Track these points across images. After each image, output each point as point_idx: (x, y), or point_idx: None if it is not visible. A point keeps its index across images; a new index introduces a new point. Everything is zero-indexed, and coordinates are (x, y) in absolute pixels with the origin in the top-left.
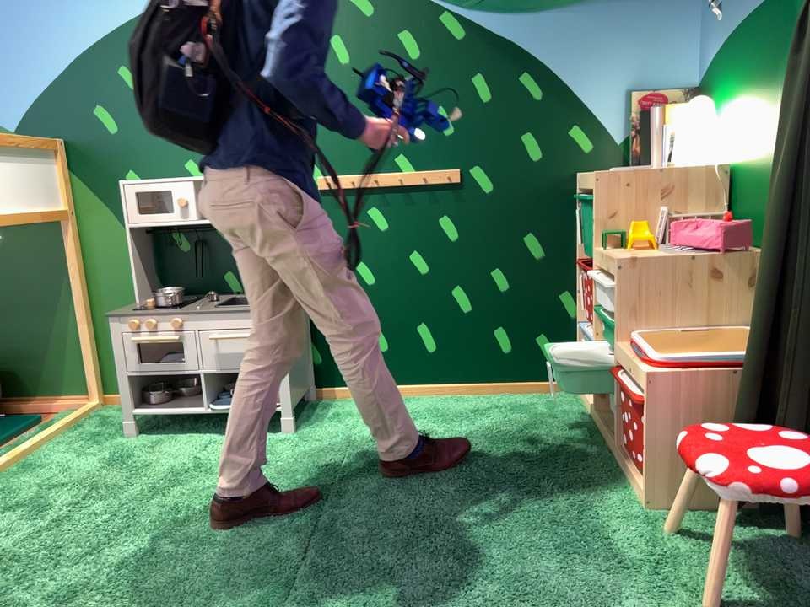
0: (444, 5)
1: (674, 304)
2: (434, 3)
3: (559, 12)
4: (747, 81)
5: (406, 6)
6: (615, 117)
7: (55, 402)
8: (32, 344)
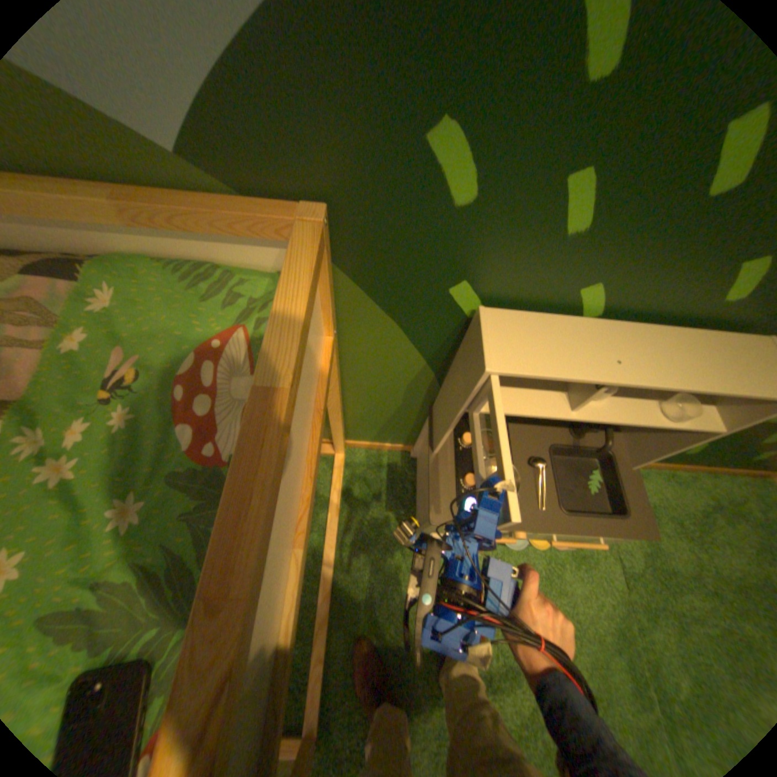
0: None
1: None
2: None
3: None
4: None
5: None
6: None
7: None
8: None
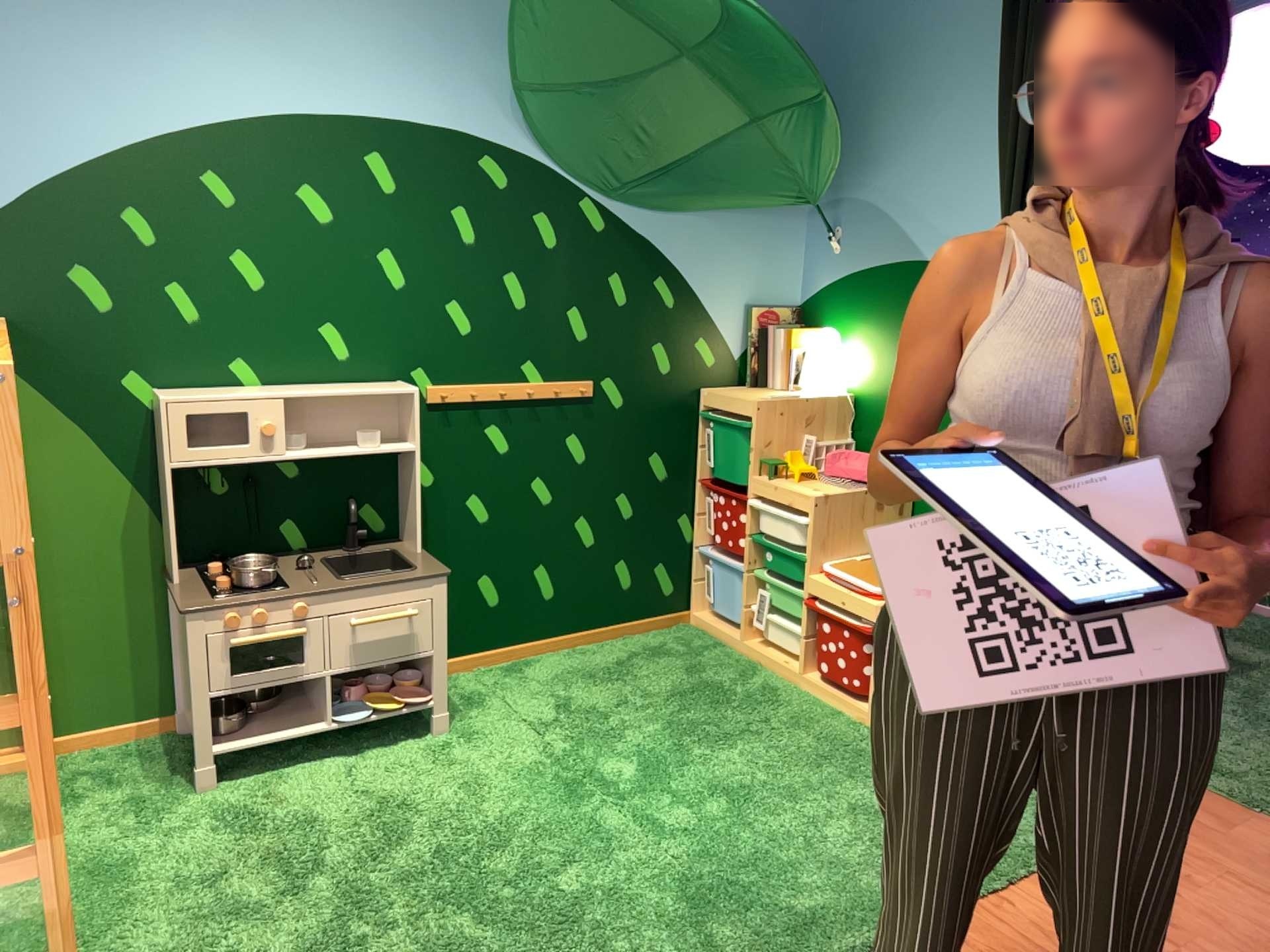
0: (586, 195)
1: (846, 534)
2: (577, 192)
3: (693, 220)
4: (872, 327)
5: (547, 190)
6: (733, 333)
7: None
8: None
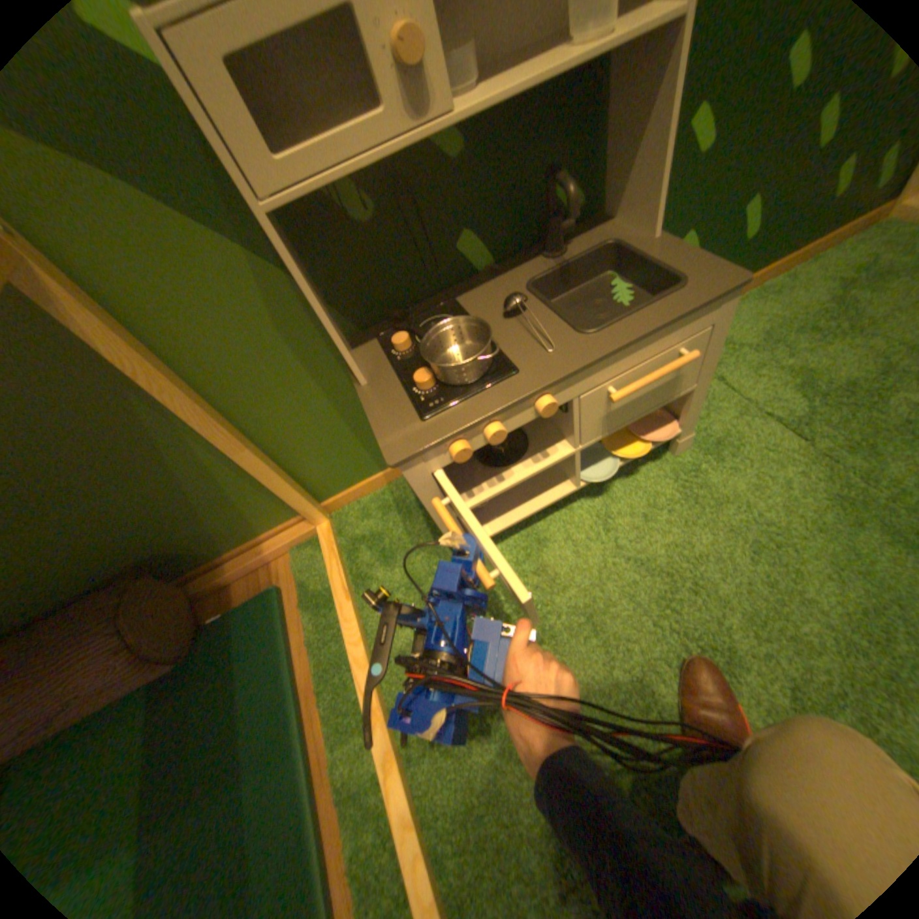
0: None
1: None
2: None
3: None
4: None
5: None
6: None
7: (263, 549)
8: (159, 511)
